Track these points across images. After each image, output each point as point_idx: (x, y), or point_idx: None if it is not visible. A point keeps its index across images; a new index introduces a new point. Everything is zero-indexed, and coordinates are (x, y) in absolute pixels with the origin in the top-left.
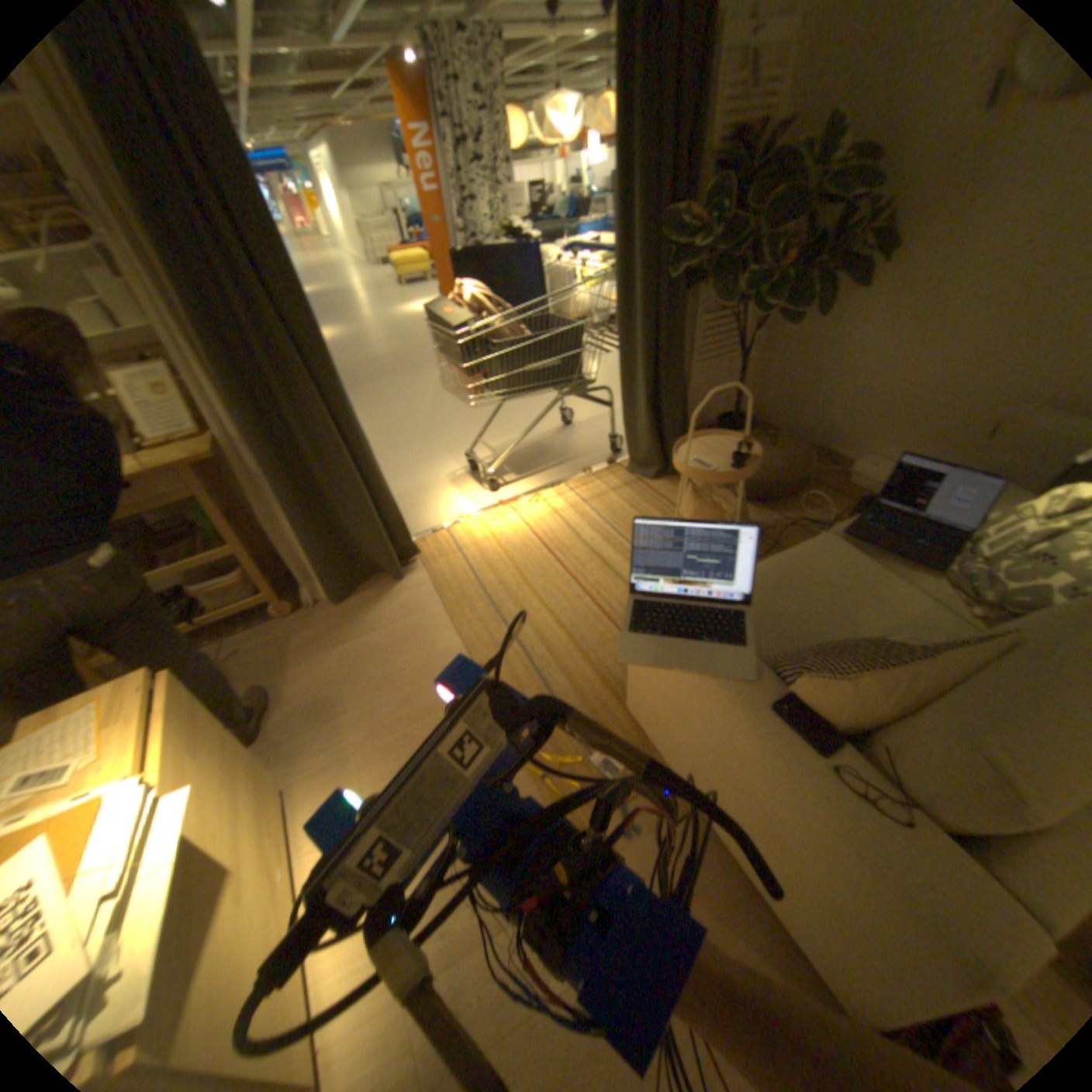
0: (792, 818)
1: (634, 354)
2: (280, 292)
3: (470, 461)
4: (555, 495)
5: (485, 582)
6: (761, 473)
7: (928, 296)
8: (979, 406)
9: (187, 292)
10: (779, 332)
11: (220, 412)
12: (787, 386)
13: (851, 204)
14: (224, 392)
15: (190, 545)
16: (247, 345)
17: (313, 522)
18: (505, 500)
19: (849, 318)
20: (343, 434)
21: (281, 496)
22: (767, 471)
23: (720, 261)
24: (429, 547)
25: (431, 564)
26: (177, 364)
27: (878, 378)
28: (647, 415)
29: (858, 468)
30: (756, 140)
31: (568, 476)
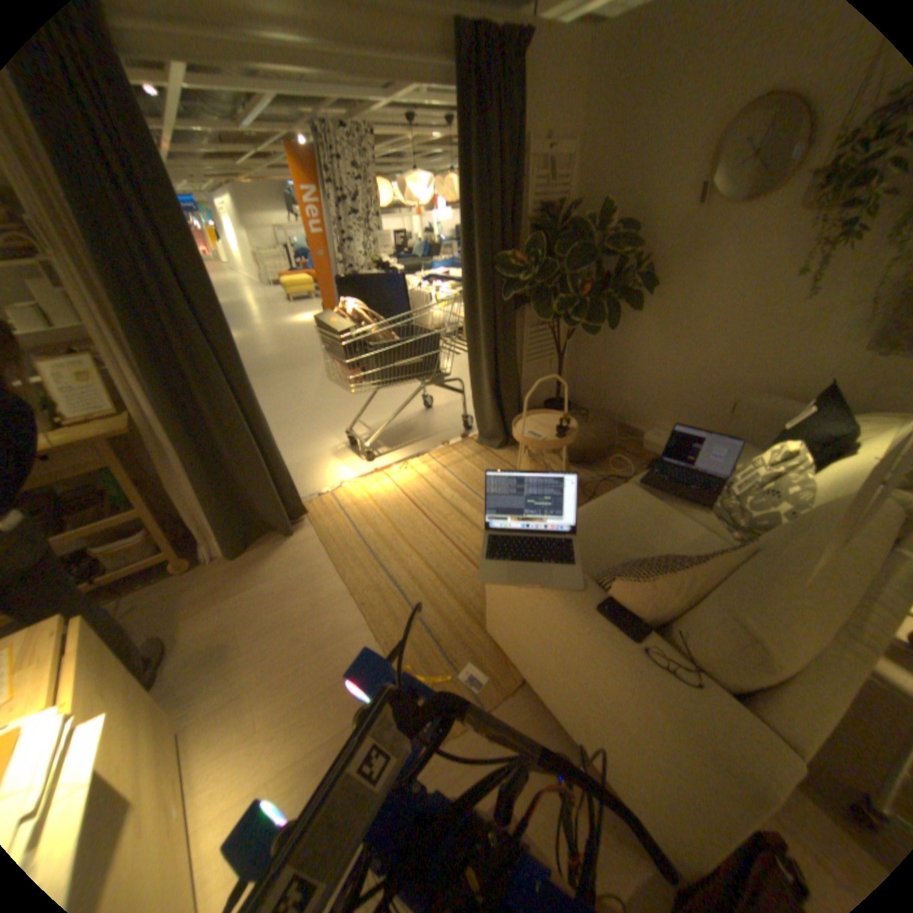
0: (618, 696)
1: (480, 354)
2: (202, 302)
3: (351, 437)
4: (421, 463)
5: (365, 535)
6: (579, 442)
7: (680, 318)
8: (722, 393)
9: (122, 300)
10: (583, 341)
11: (140, 395)
12: (592, 379)
13: (623, 257)
14: (145, 379)
15: (97, 511)
16: (169, 342)
17: (215, 487)
18: (380, 468)
19: (630, 332)
20: (247, 413)
21: (190, 464)
22: (583, 441)
23: (539, 291)
24: (316, 508)
25: (318, 521)
26: (103, 357)
27: (654, 373)
28: (491, 400)
29: (648, 438)
30: (557, 213)
31: (432, 448)
